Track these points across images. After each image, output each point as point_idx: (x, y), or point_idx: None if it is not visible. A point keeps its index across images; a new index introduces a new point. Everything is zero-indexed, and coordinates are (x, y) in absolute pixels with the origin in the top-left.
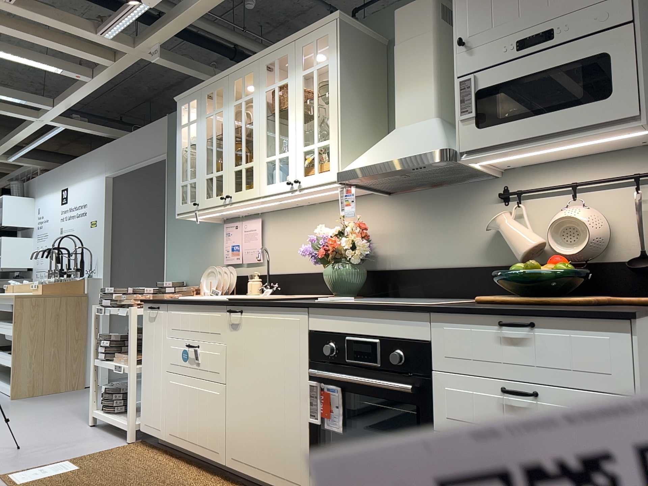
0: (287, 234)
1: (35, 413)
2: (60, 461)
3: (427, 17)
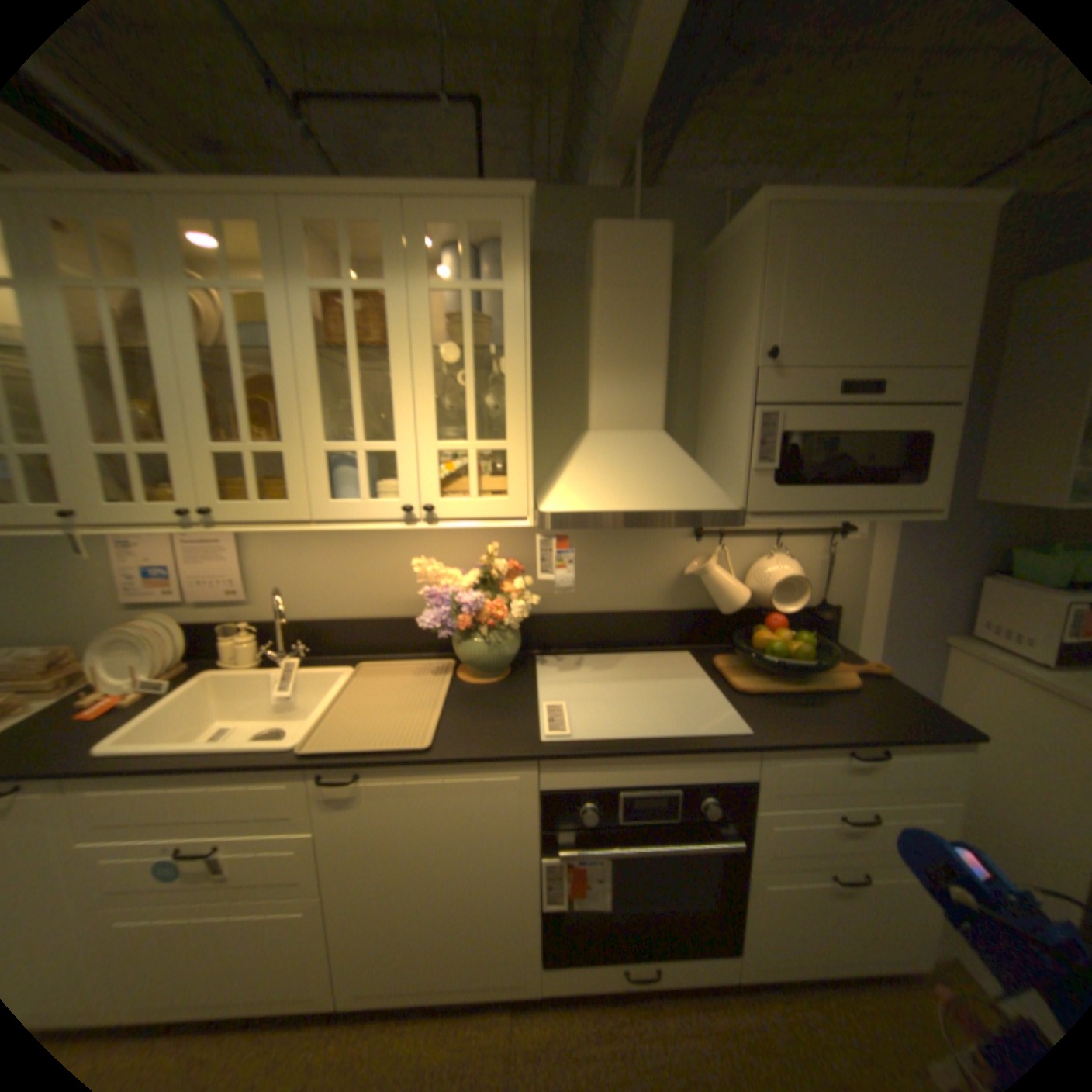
0: (307, 553)
1: None
2: None
3: (662, 259)
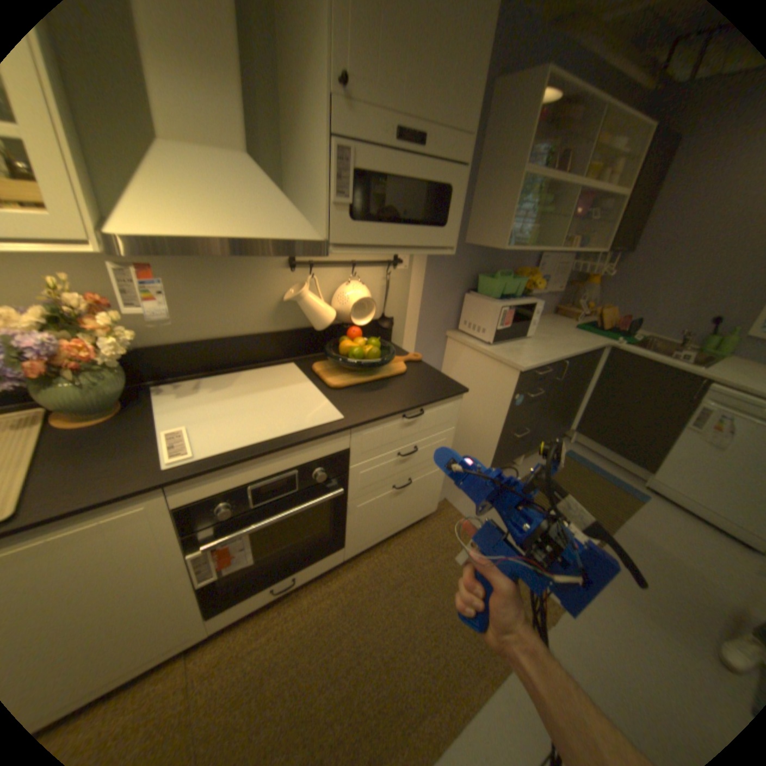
0: None
1: None
2: None
3: None
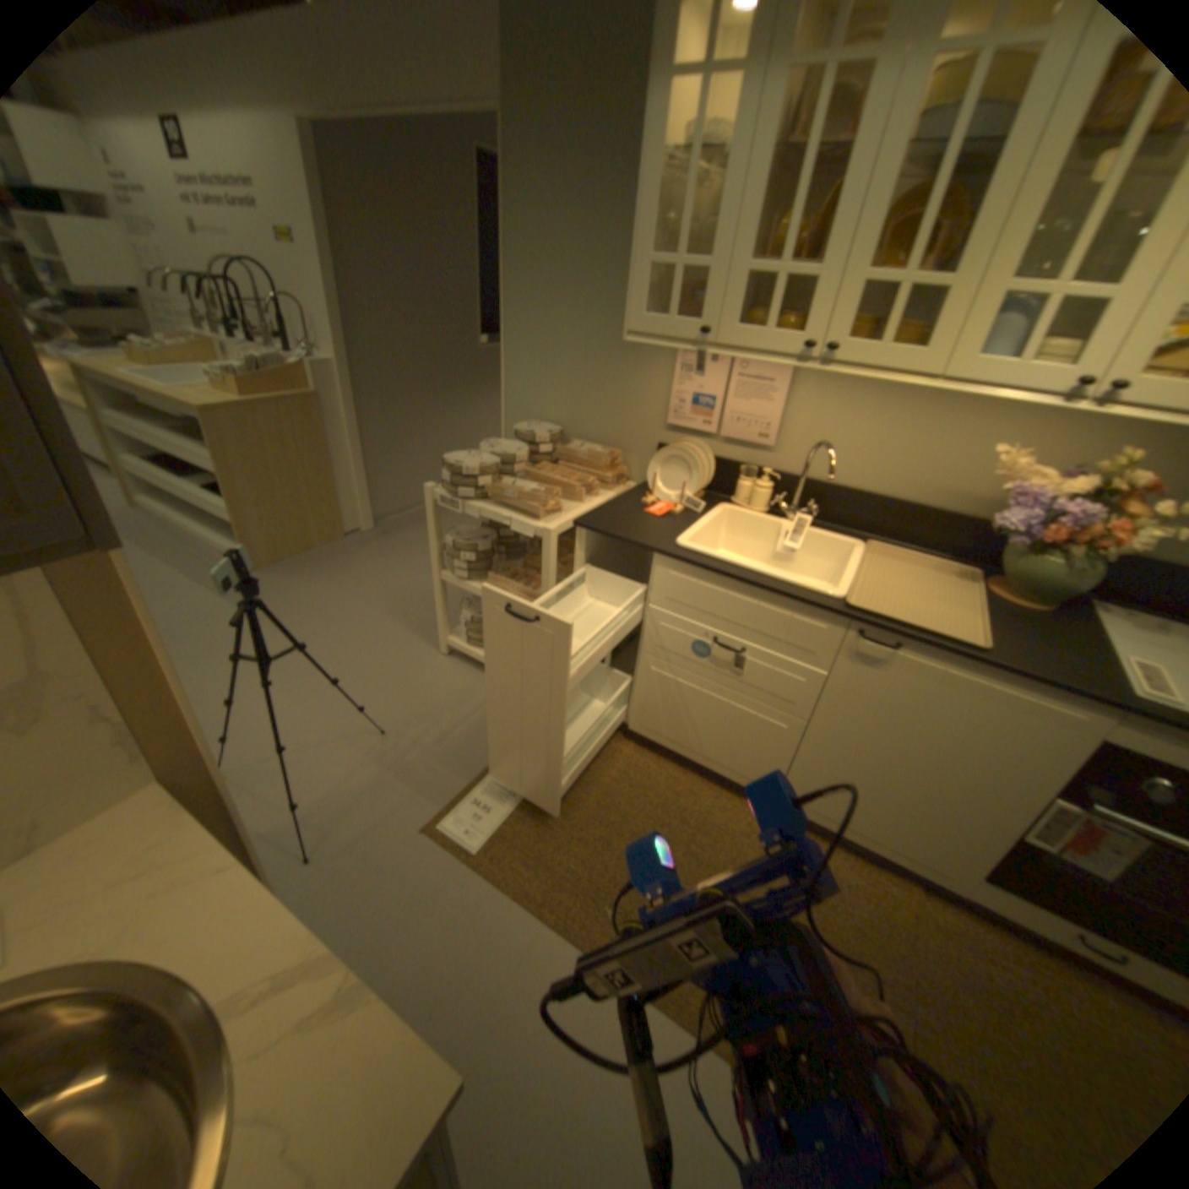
0: (856, 412)
1: (325, 623)
2: (482, 773)
3: None
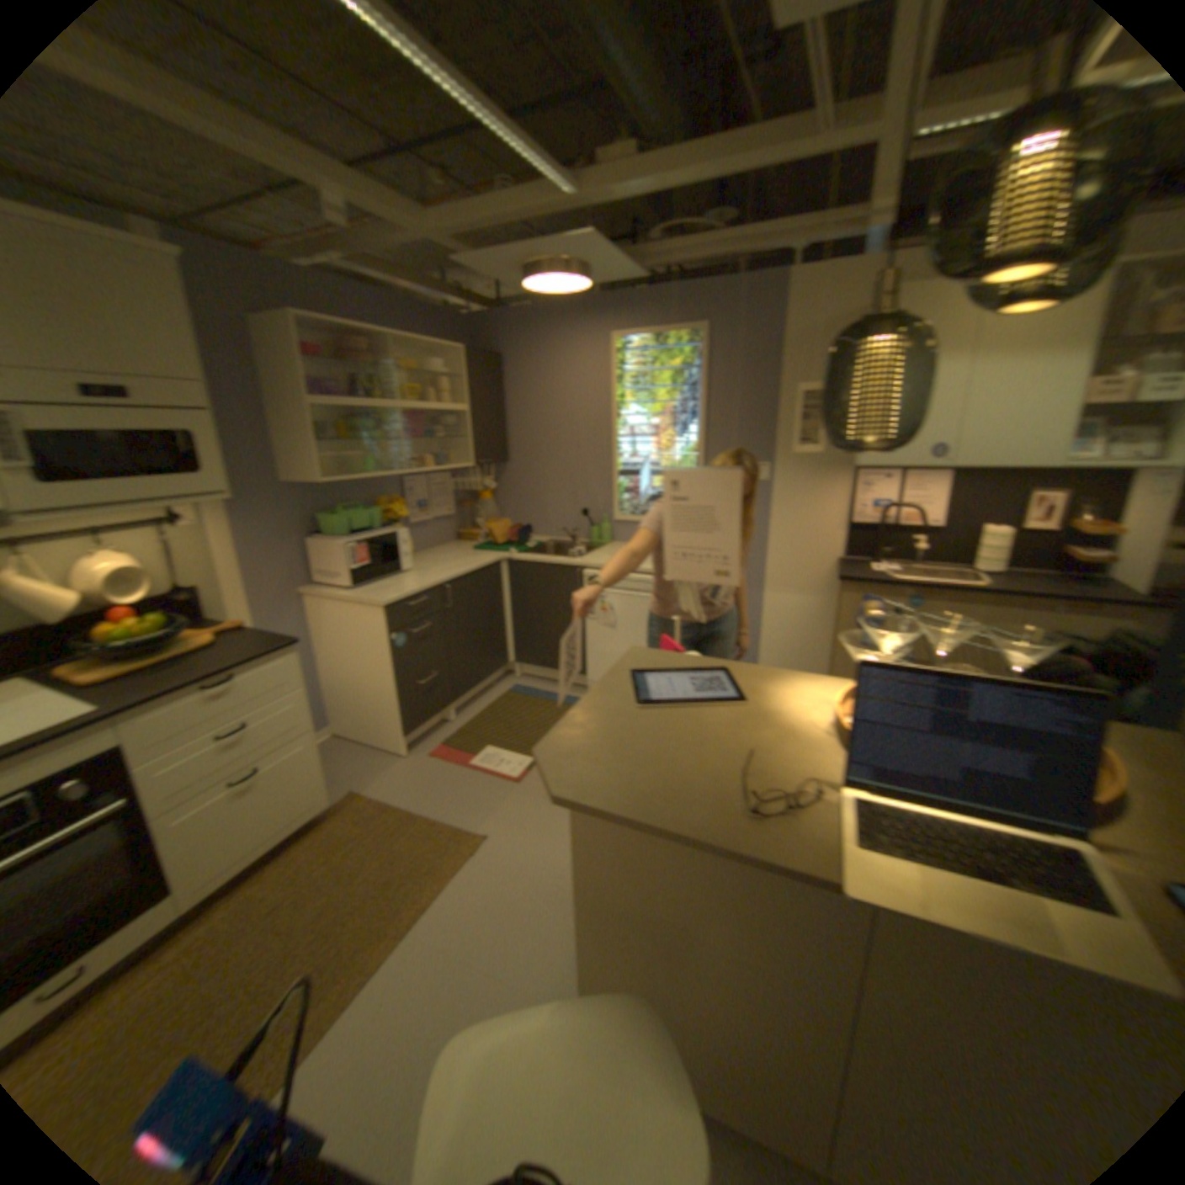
0: None
1: None
2: None
3: None
